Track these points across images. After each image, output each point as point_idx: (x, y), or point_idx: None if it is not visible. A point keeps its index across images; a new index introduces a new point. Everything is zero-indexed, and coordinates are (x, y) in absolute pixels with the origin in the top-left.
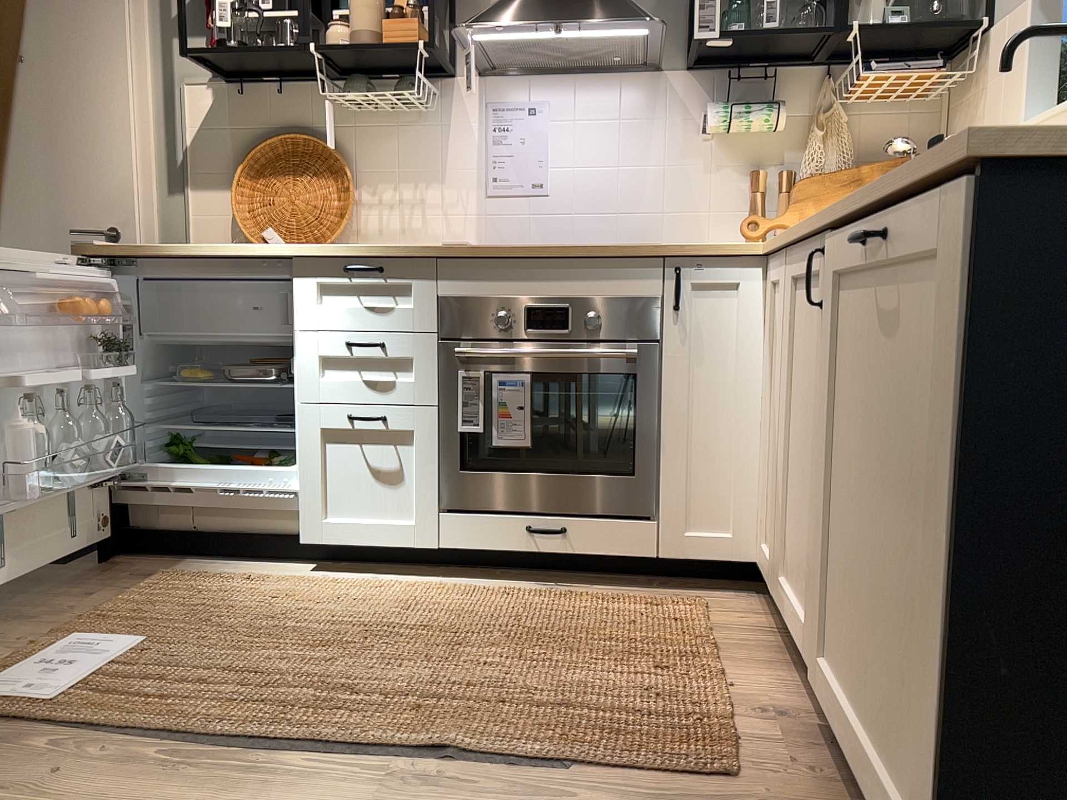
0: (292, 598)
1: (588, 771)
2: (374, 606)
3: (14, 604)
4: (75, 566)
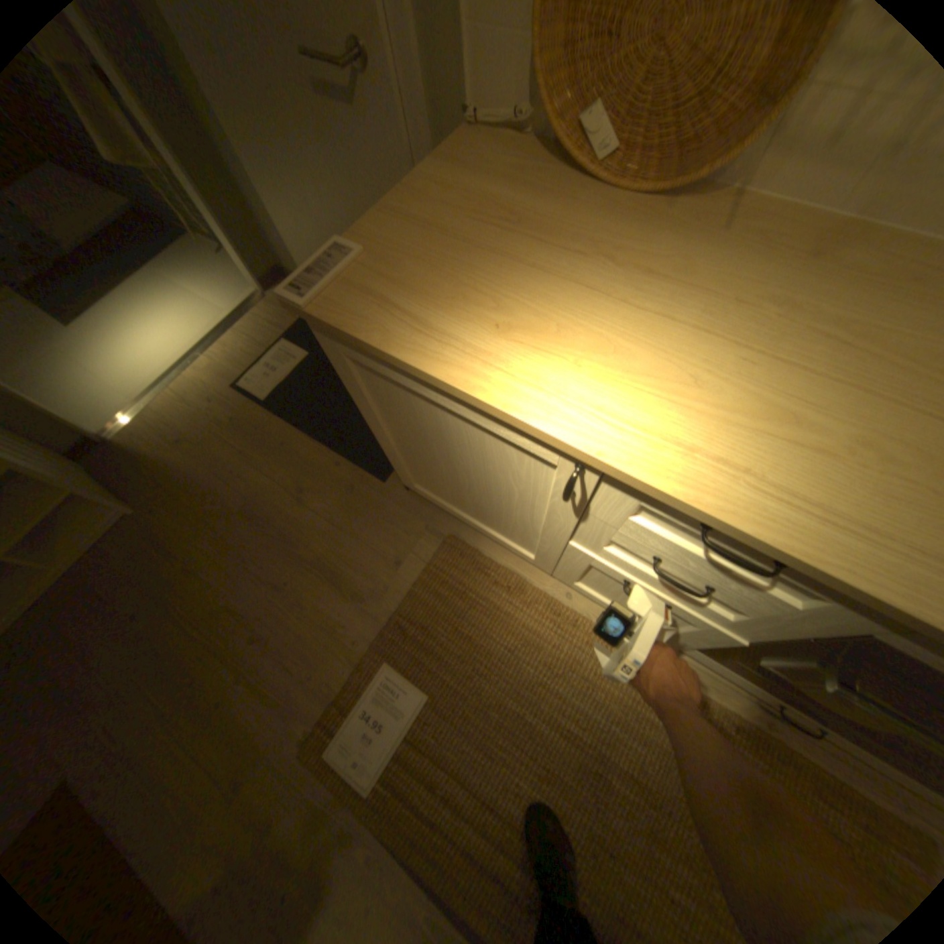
0: (538, 648)
1: None
2: (601, 694)
3: (352, 559)
4: (391, 488)
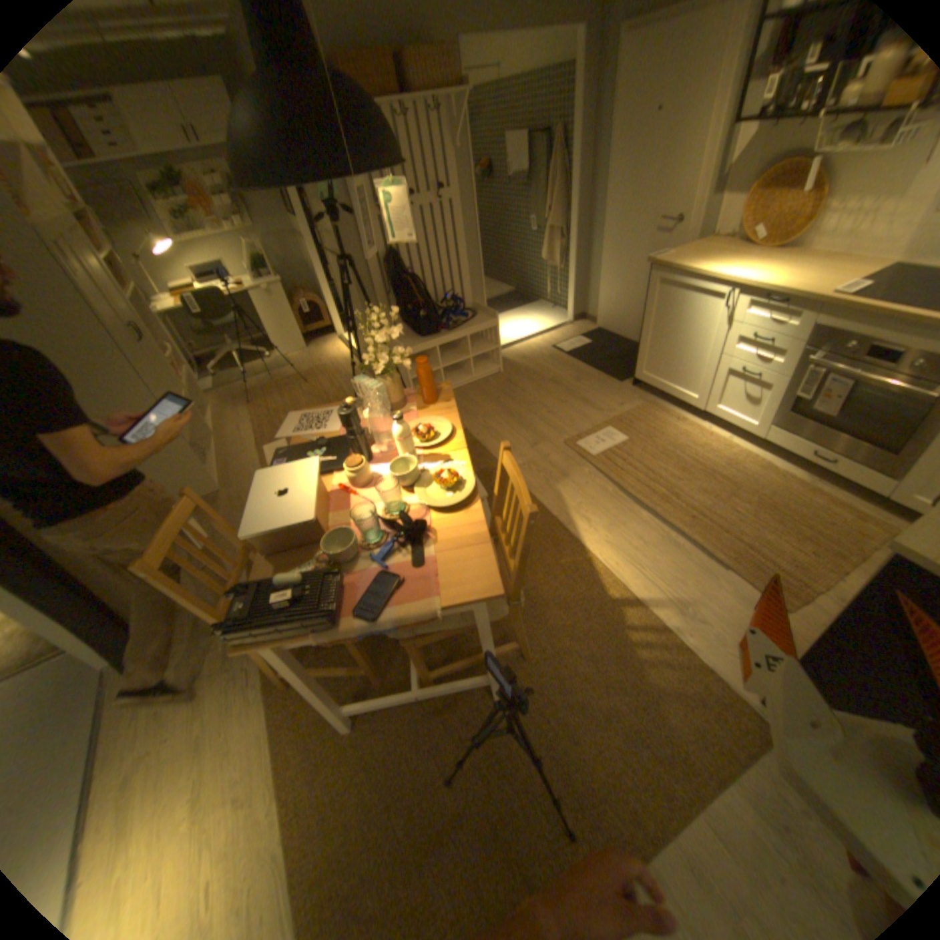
0: (687, 436)
1: (731, 572)
2: (716, 454)
3: (599, 400)
4: (623, 384)
